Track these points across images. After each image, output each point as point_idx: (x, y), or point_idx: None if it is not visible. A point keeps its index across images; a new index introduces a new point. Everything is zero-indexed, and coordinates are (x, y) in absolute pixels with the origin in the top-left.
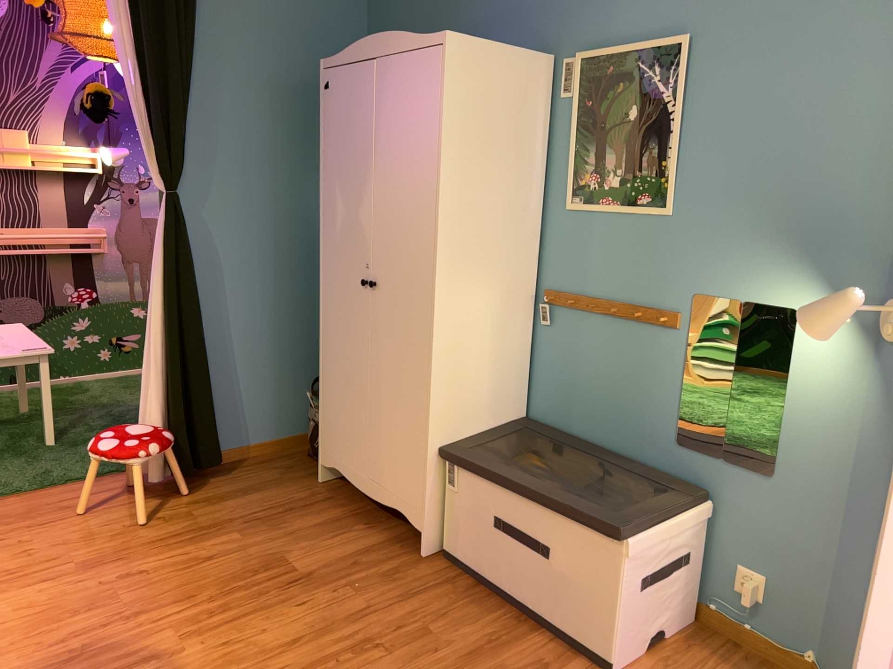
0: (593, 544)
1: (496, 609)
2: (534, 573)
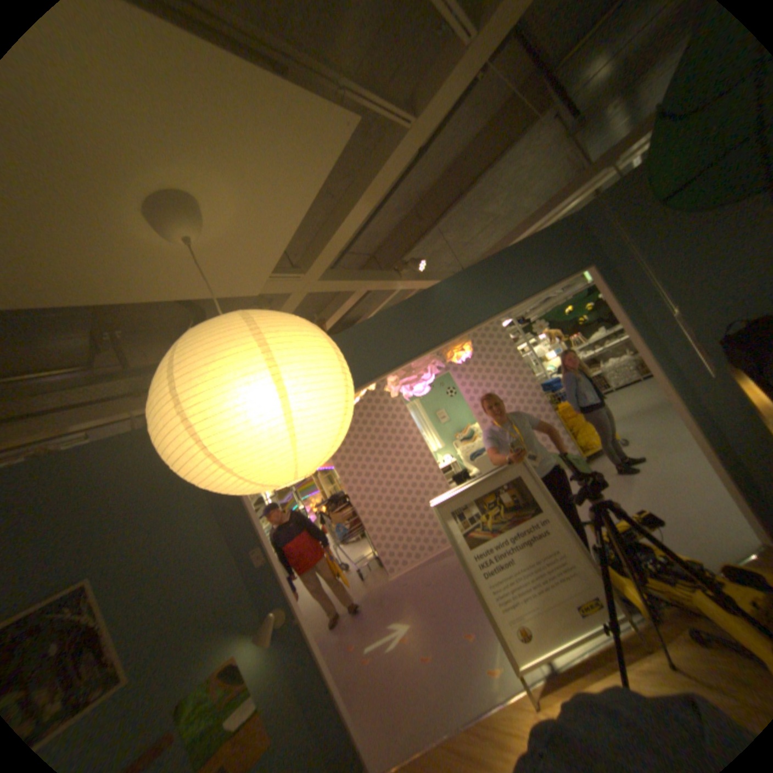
0: None
1: None
2: None
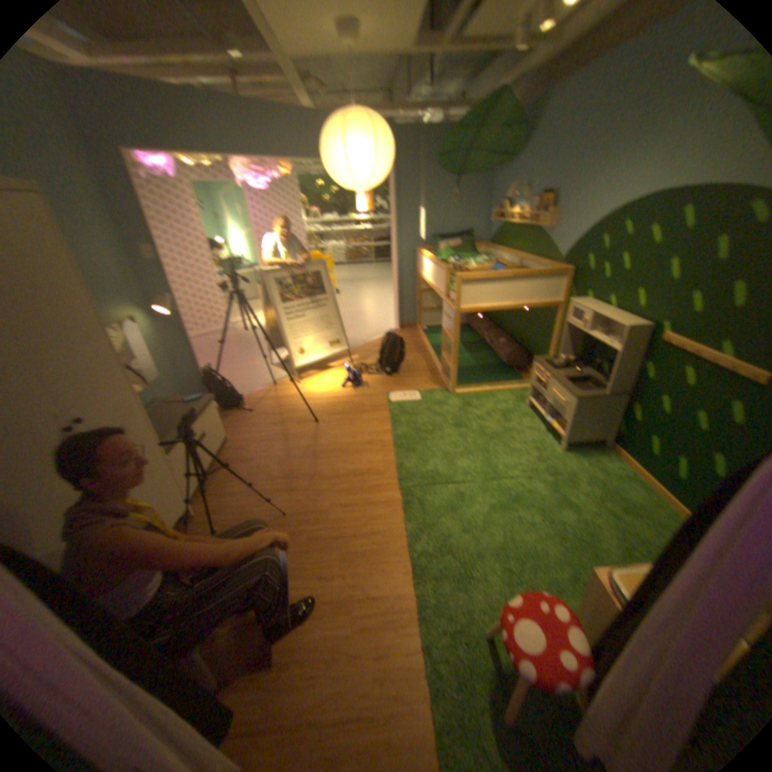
0: (211, 410)
1: (215, 475)
2: (207, 448)
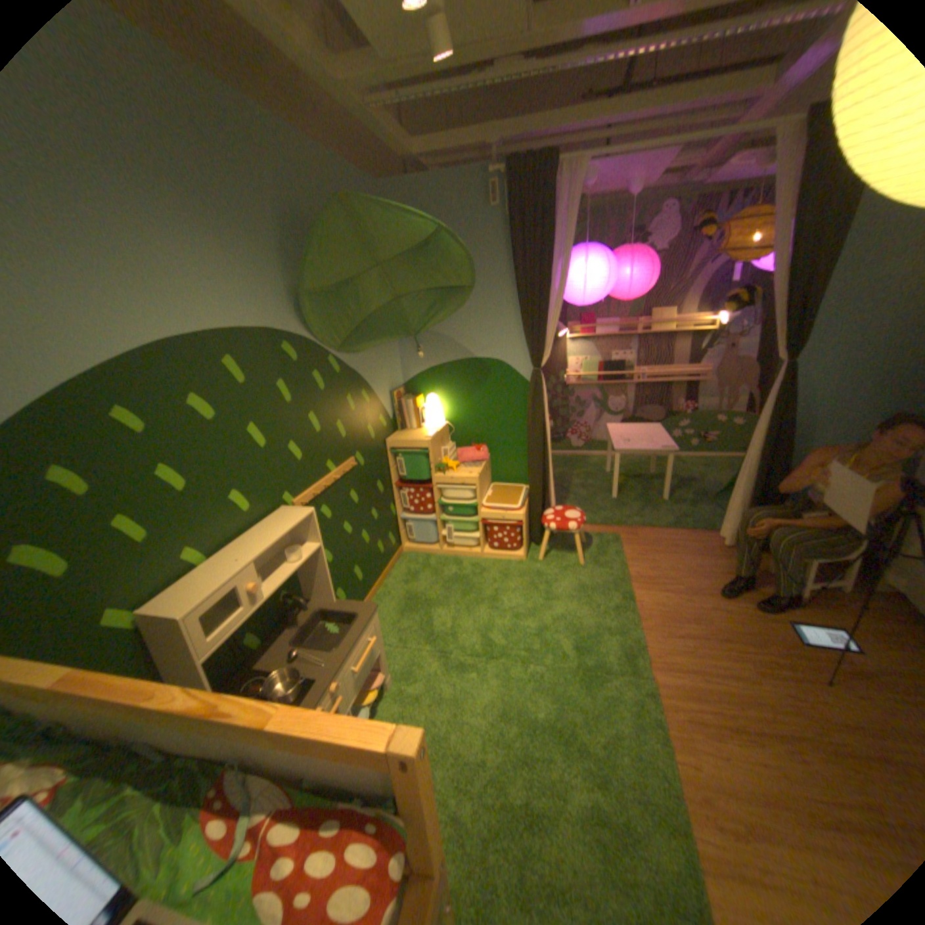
0: None
1: None
2: None
